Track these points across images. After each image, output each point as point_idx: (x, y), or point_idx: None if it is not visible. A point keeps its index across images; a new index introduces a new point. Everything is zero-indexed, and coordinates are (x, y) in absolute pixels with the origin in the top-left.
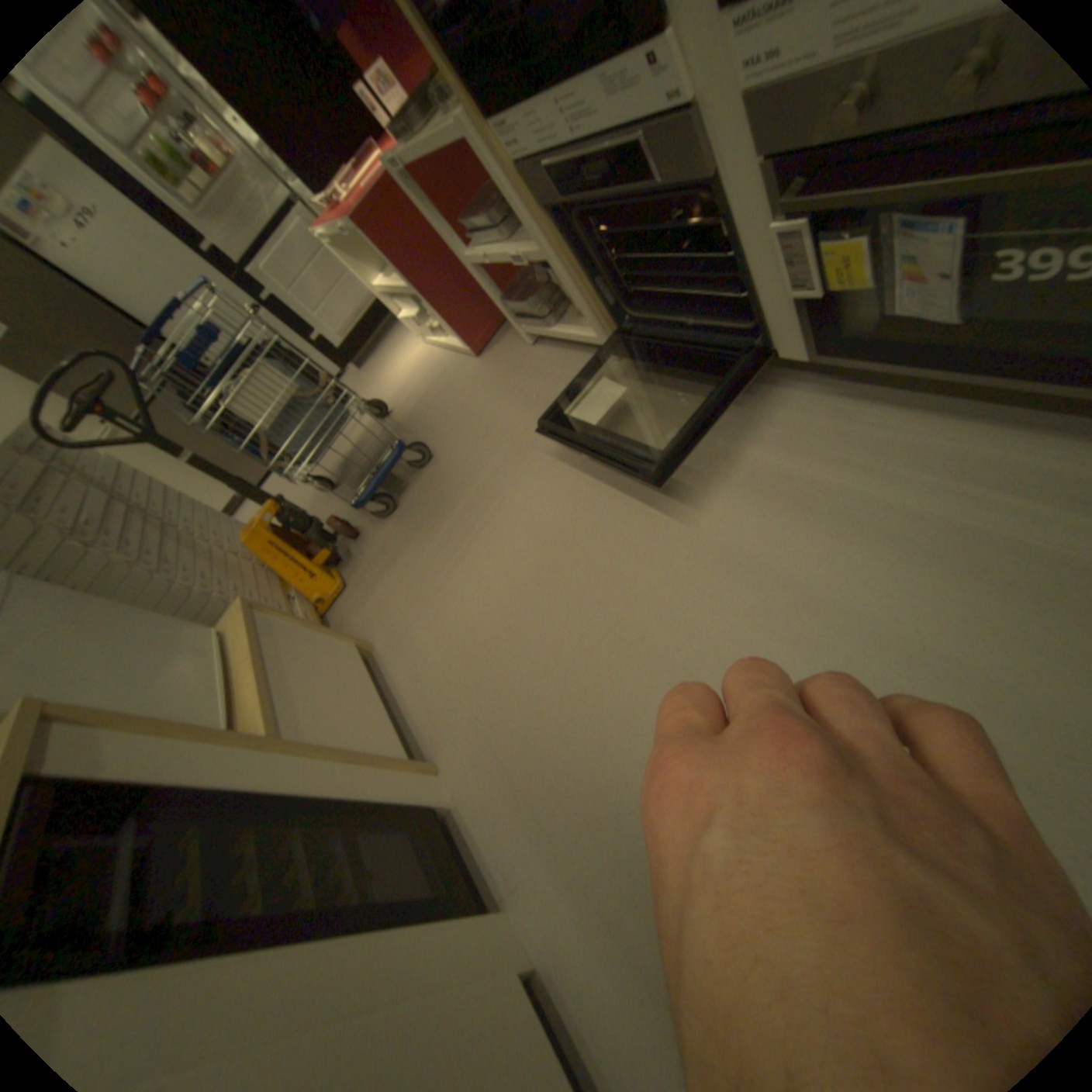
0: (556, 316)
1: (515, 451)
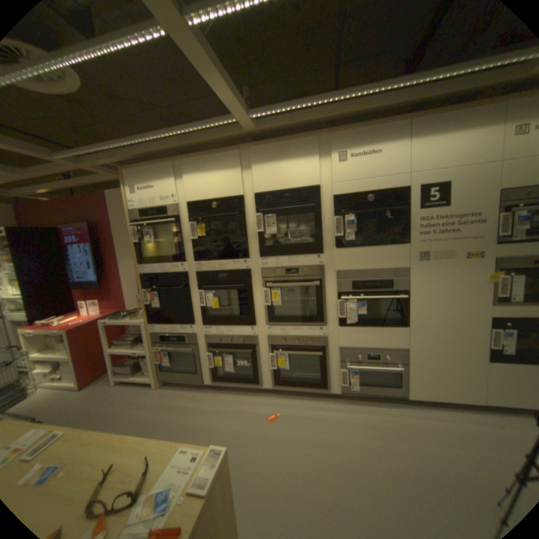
0: (131, 377)
1: (104, 421)
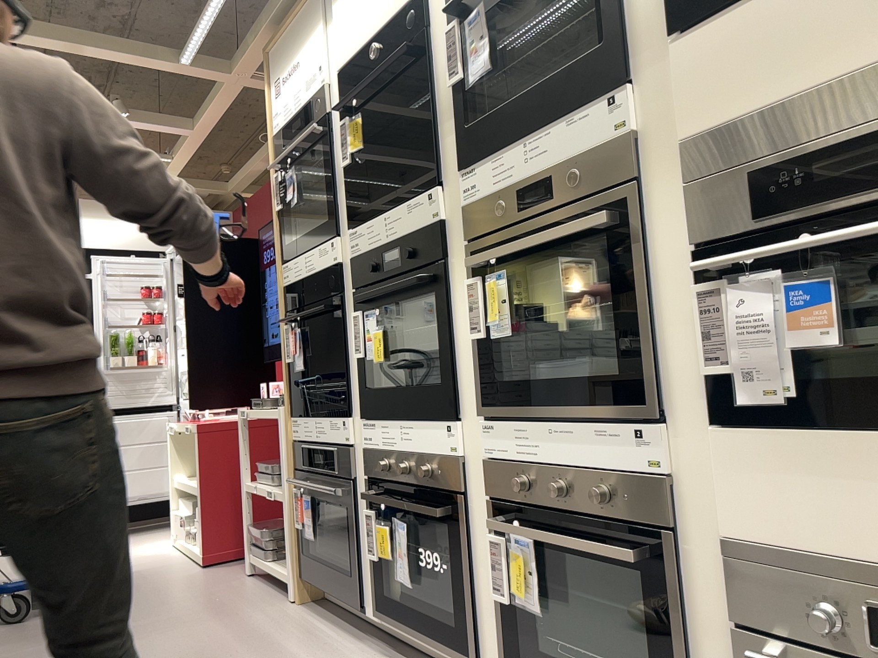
0: (276, 556)
1: (167, 621)
